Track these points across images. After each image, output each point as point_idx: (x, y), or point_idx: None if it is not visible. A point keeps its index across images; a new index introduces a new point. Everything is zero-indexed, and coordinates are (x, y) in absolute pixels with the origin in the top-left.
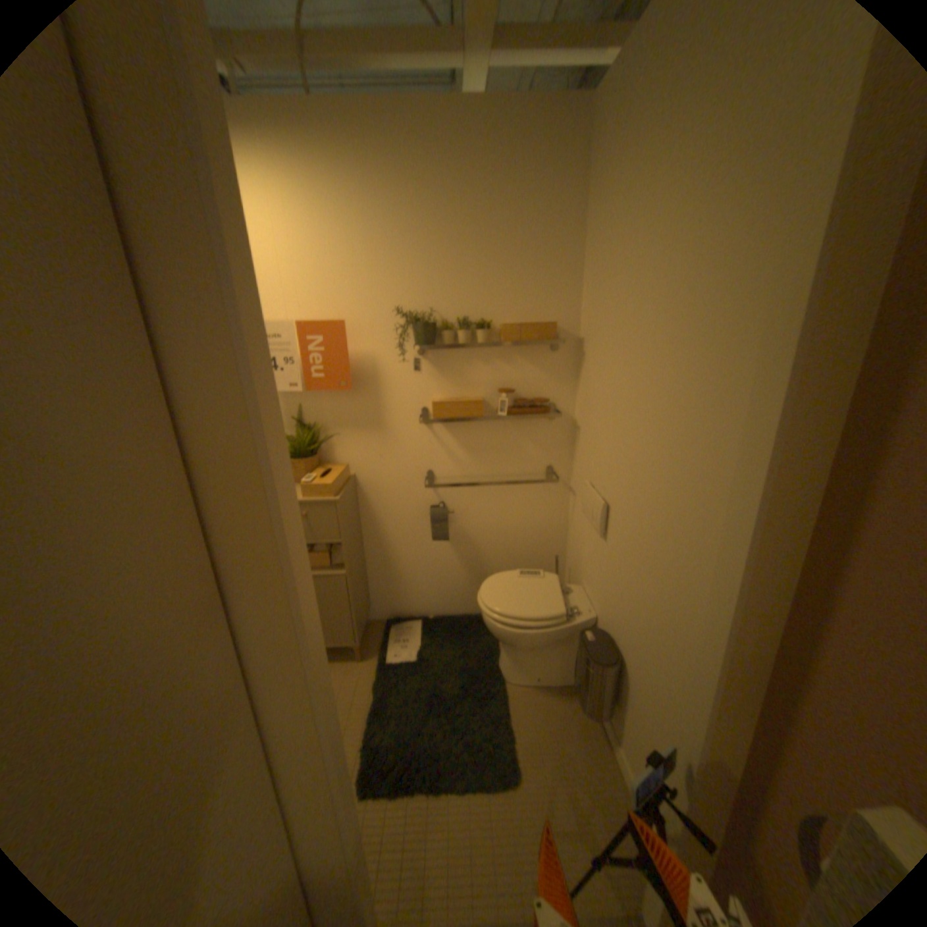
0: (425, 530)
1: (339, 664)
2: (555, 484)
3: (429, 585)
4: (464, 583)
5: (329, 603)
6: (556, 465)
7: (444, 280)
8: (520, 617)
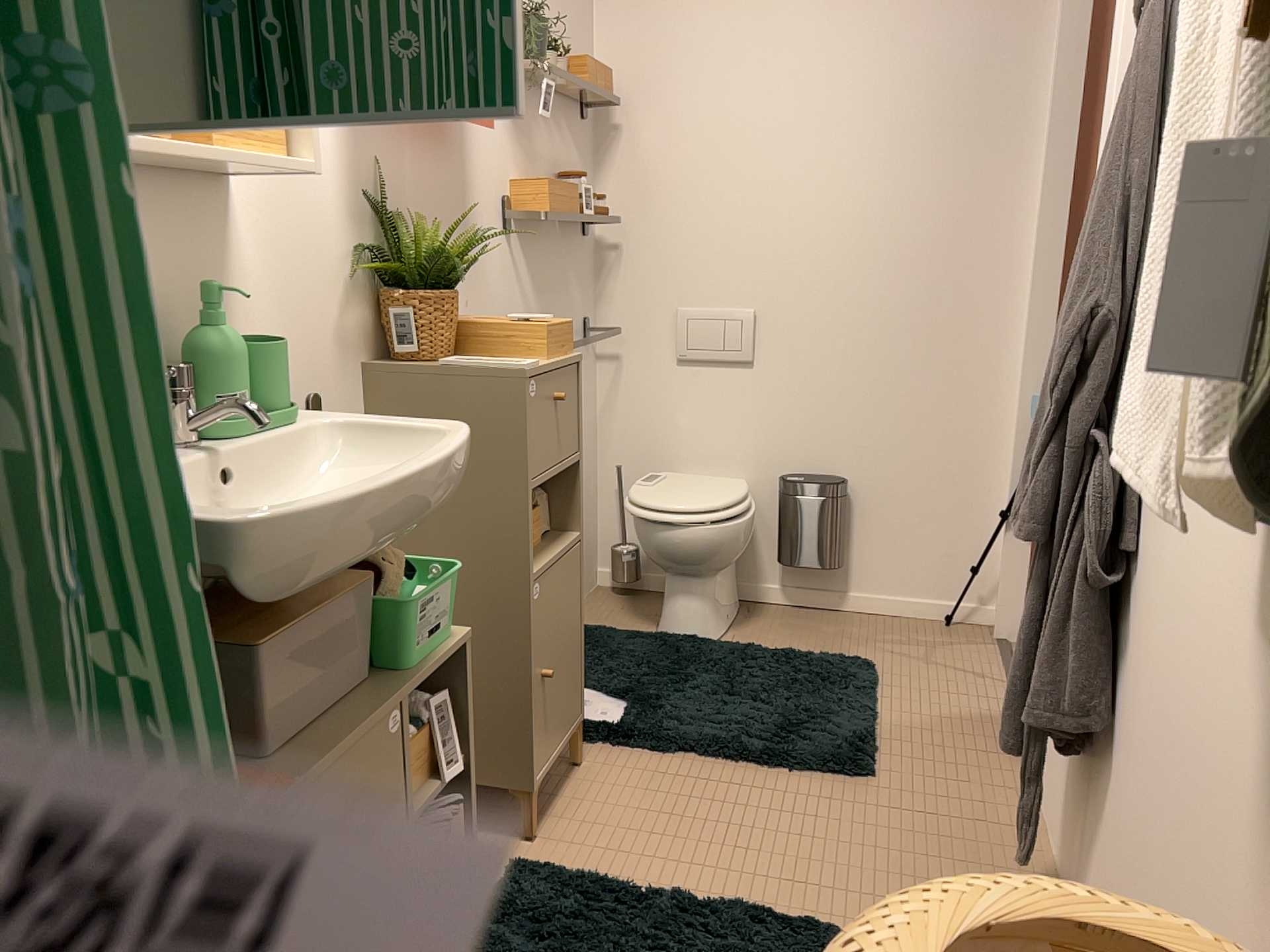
0: None
1: (567, 785)
2: (590, 351)
3: None
4: None
5: (568, 617)
6: (590, 318)
7: None
8: (739, 499)
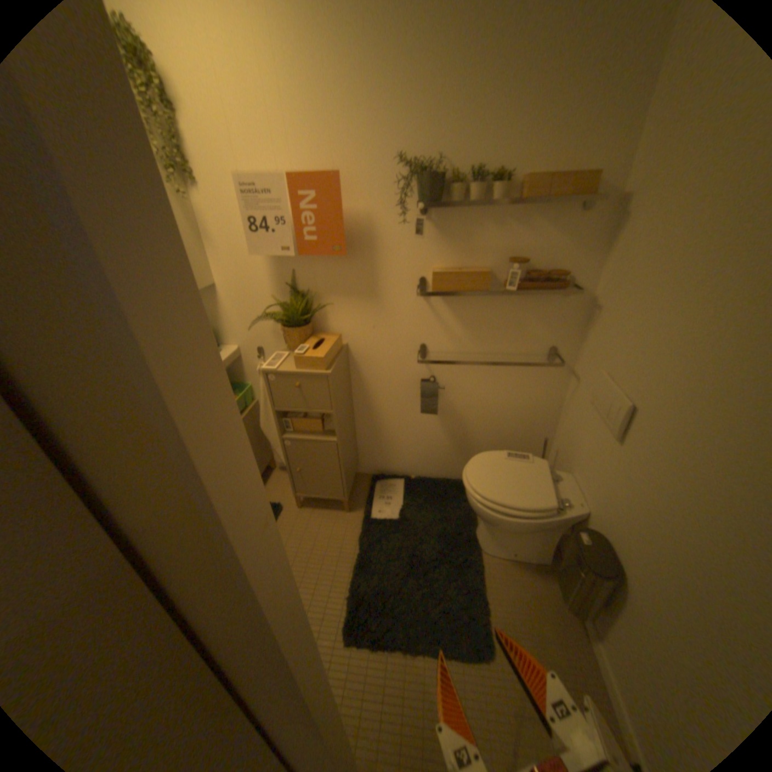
0: (413, 401)
1: (330, 511)
2: (556, 365)
3: (413, 449)
4: (447, 451)
5: (321, 463)
6: (561, 345)
7: (459, 113)
8: (508, 504)
